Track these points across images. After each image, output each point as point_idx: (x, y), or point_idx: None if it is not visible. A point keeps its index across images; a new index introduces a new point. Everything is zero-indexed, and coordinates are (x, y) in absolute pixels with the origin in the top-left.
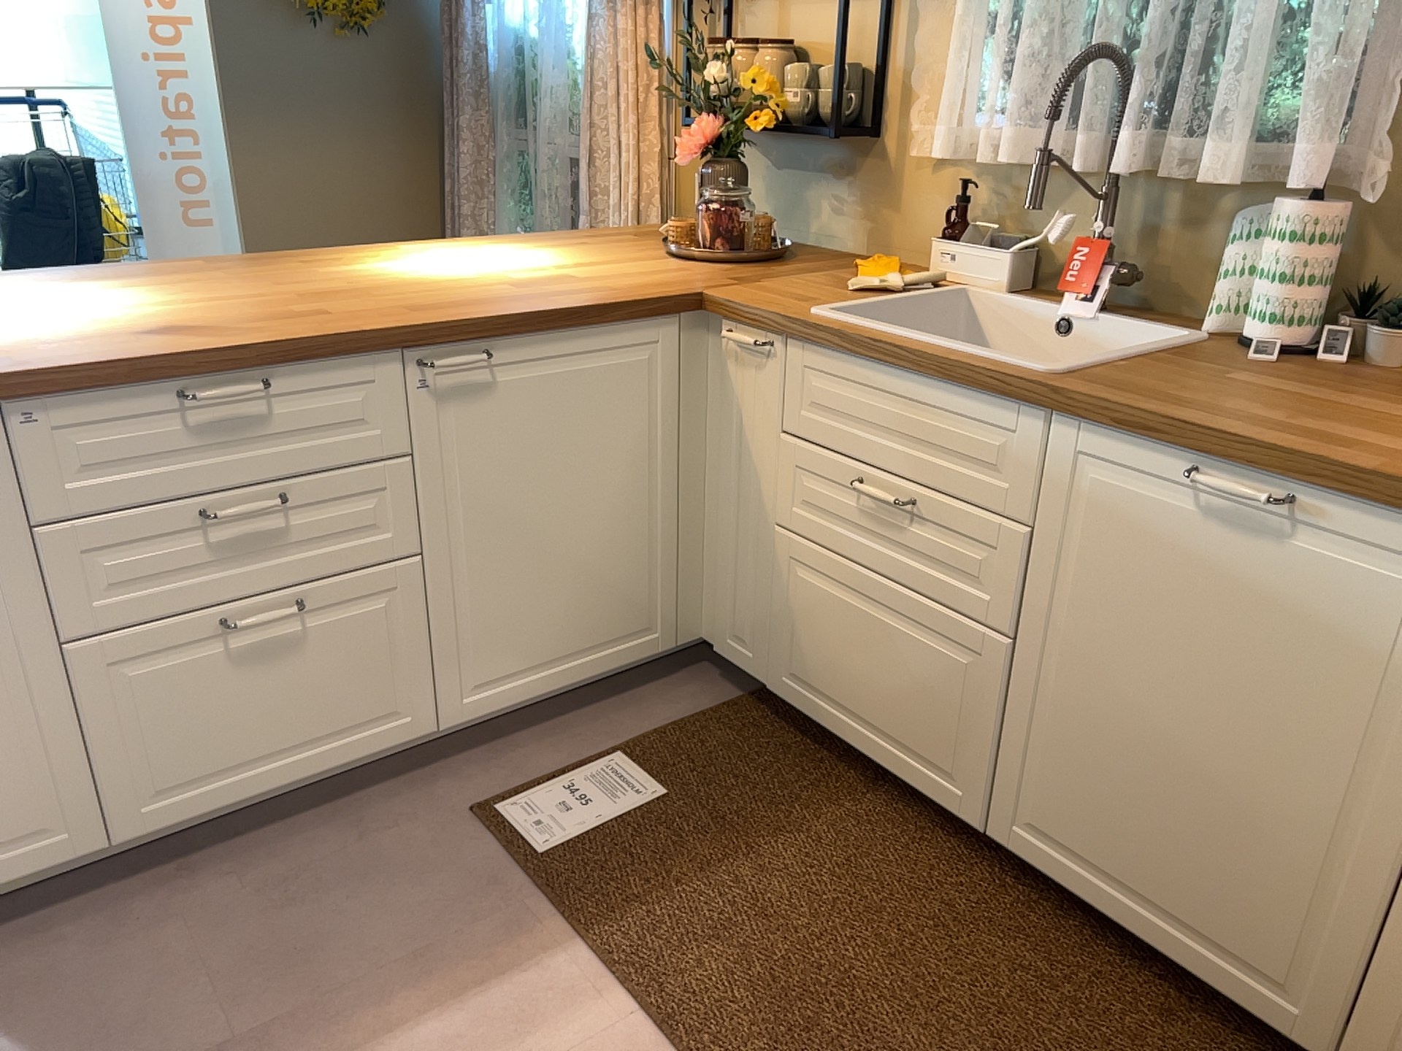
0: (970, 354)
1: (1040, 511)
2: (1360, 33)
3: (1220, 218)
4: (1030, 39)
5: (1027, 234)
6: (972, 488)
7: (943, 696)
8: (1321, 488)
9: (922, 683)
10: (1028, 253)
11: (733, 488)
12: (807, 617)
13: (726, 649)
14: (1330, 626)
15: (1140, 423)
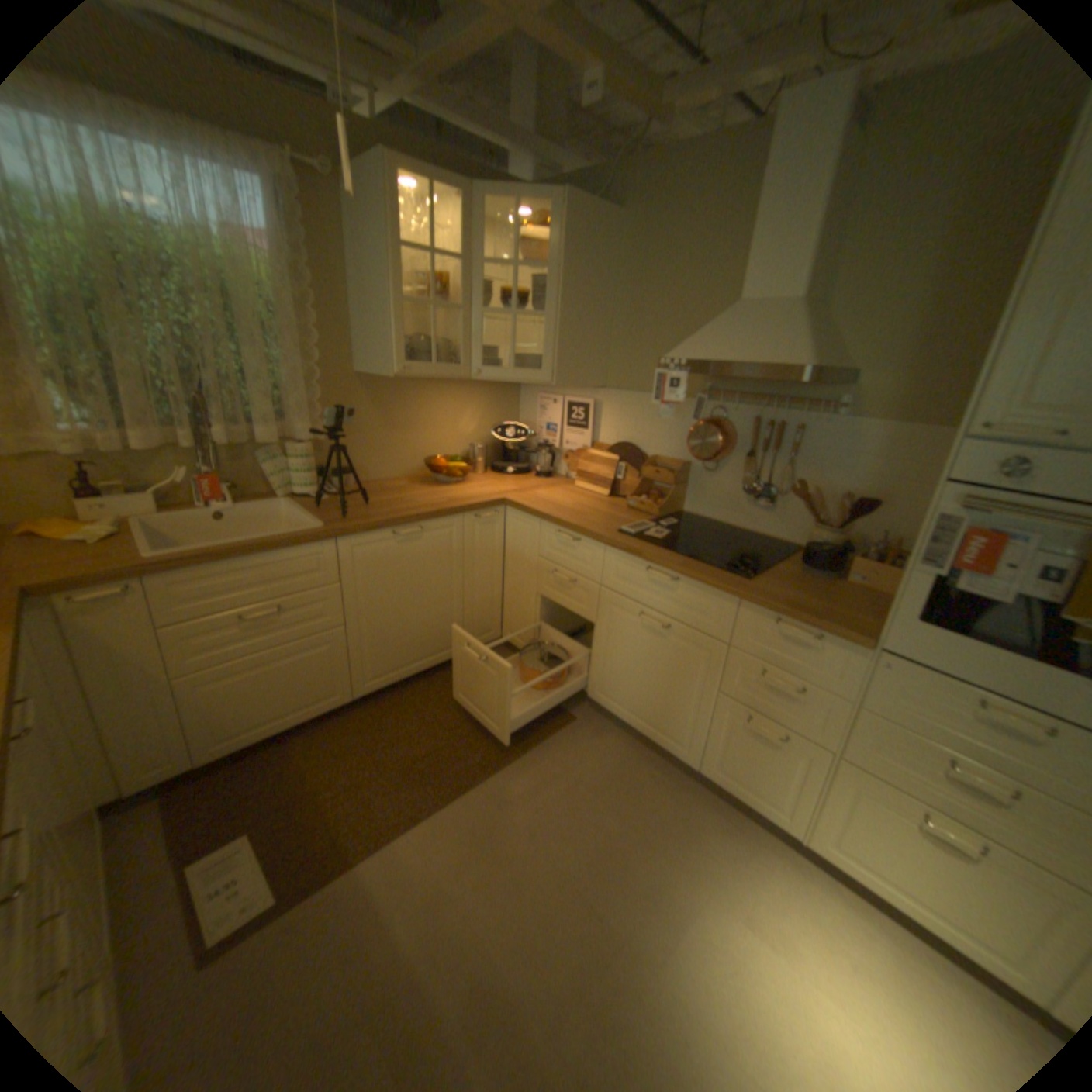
0: (281, 535)
1: (340, 576)
2: (299, 386)
3: (248, 455)
4: (126, 386)
5: (134, 483)
6: (307, 585)
7: (320, 671)
8: (427, 520)
9: (307, 675)
10: (151, 492)
11: (112, 693)
12: (219, 708)
13: (143, 785)
14: (436, 553)
15: (375, 527)
